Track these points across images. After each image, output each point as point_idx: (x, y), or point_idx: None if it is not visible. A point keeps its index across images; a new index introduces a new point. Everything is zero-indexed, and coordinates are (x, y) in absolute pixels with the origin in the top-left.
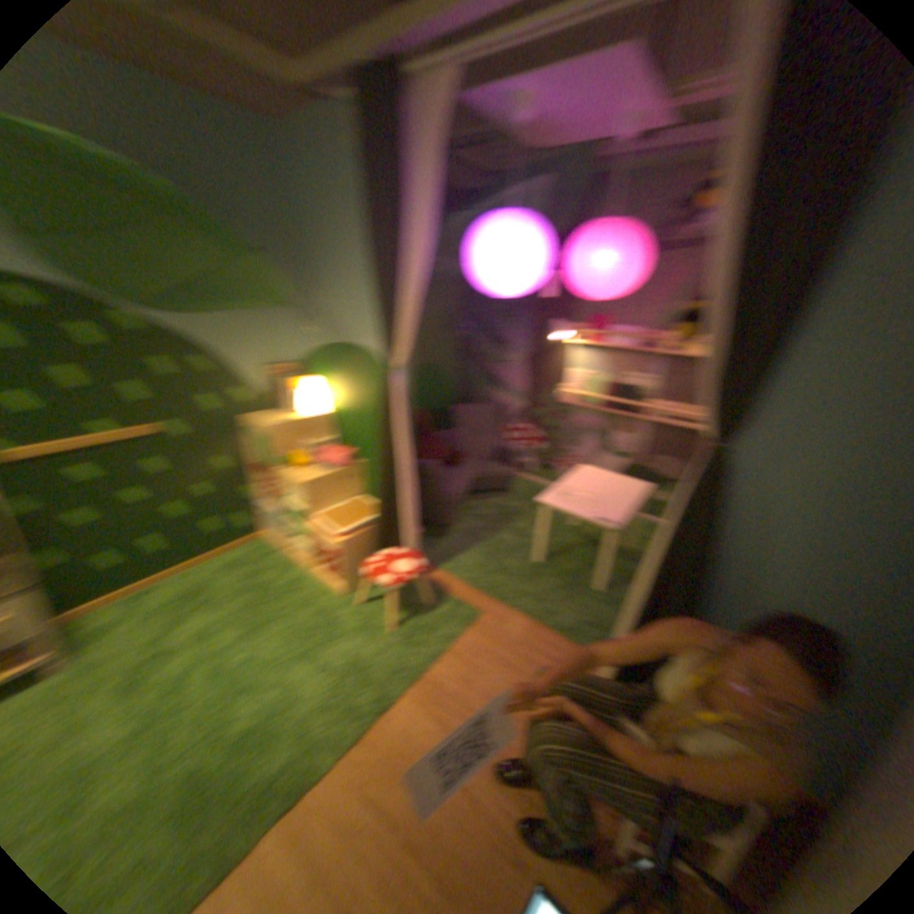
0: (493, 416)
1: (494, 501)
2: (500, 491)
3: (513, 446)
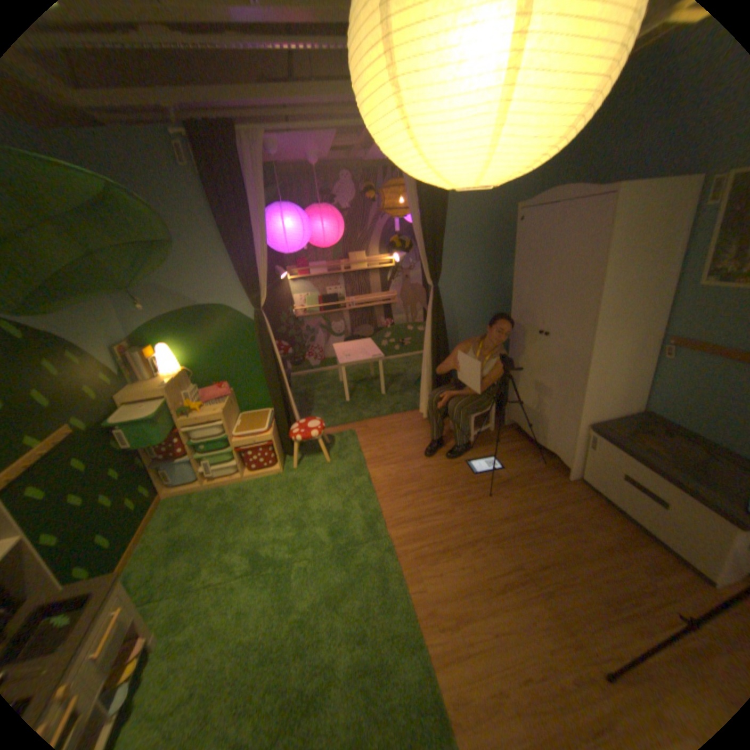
0: None
1: None
2: None
3: None
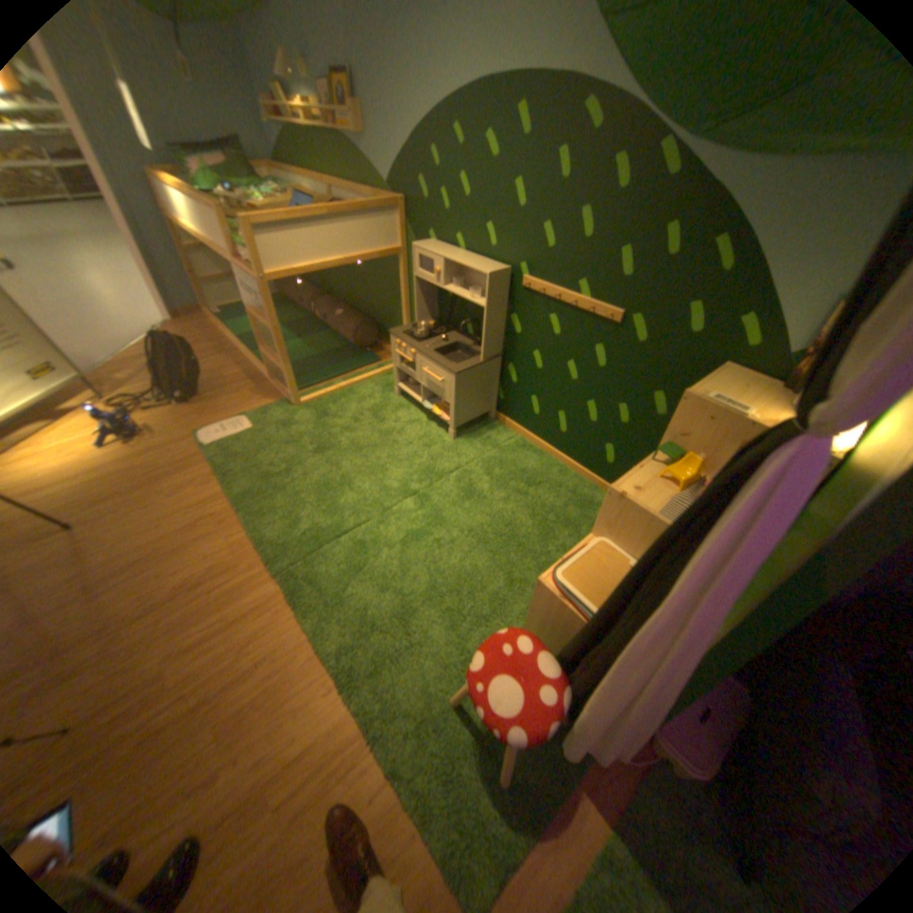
0: None
1: None
2: None
3: None
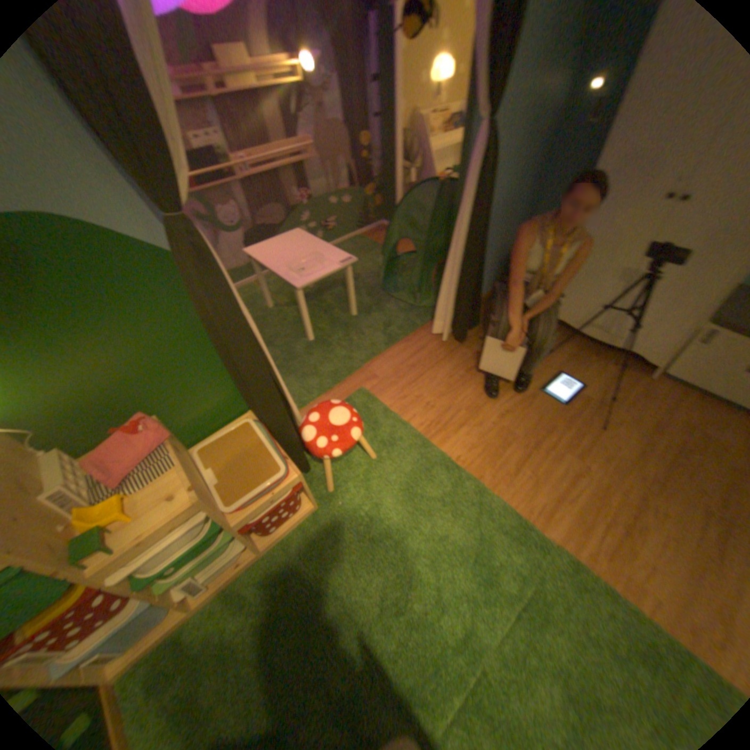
0: None
1: None
2: None
3: None
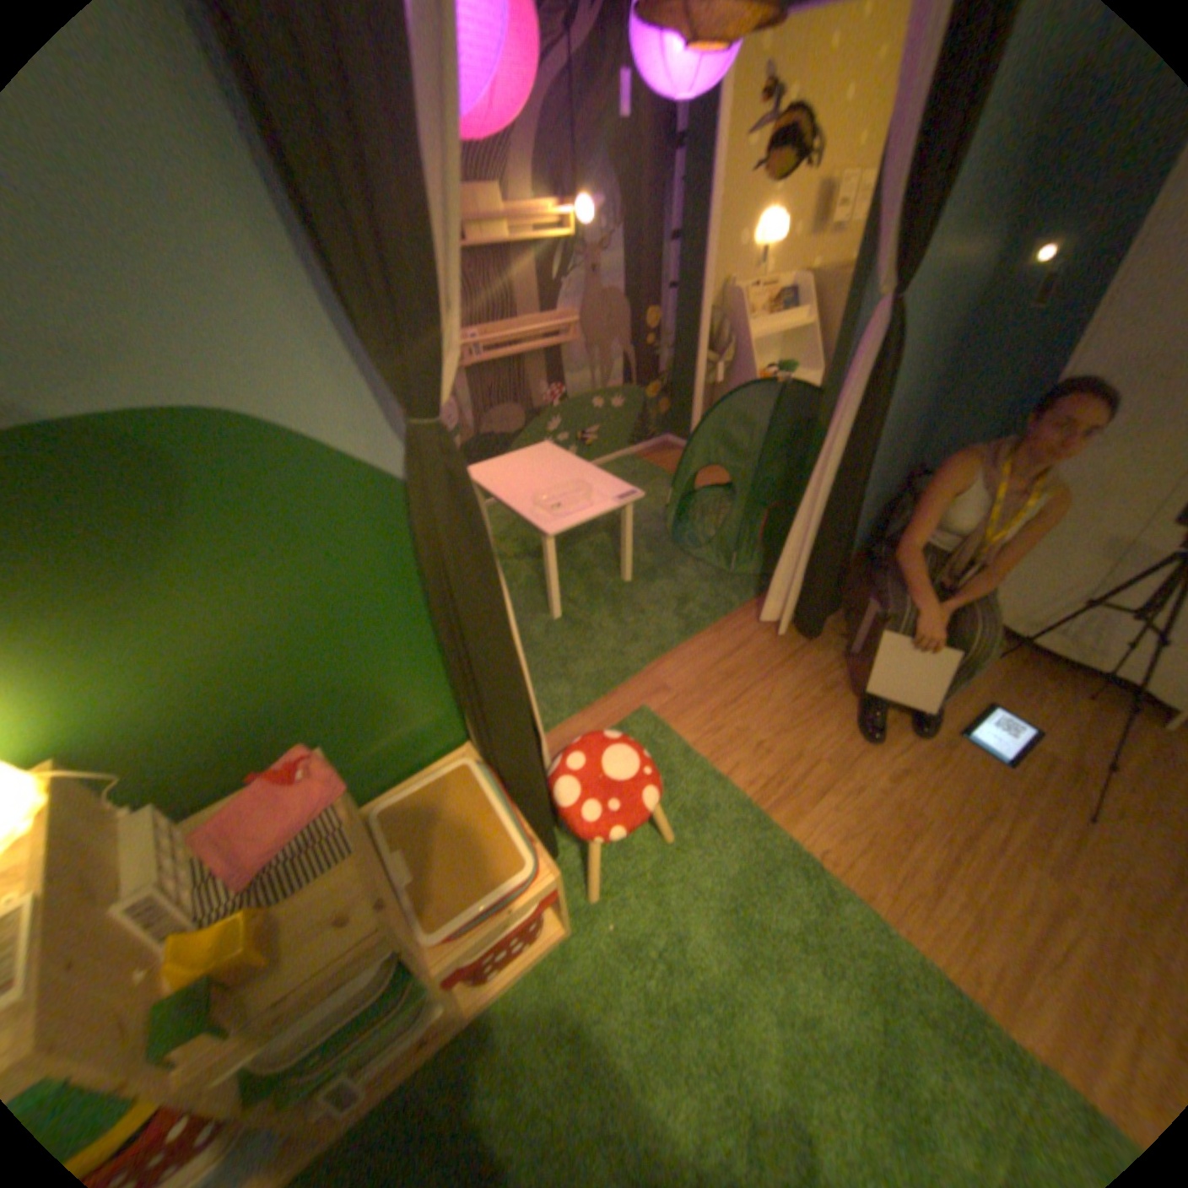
0: None
1: None
2: None
3: None
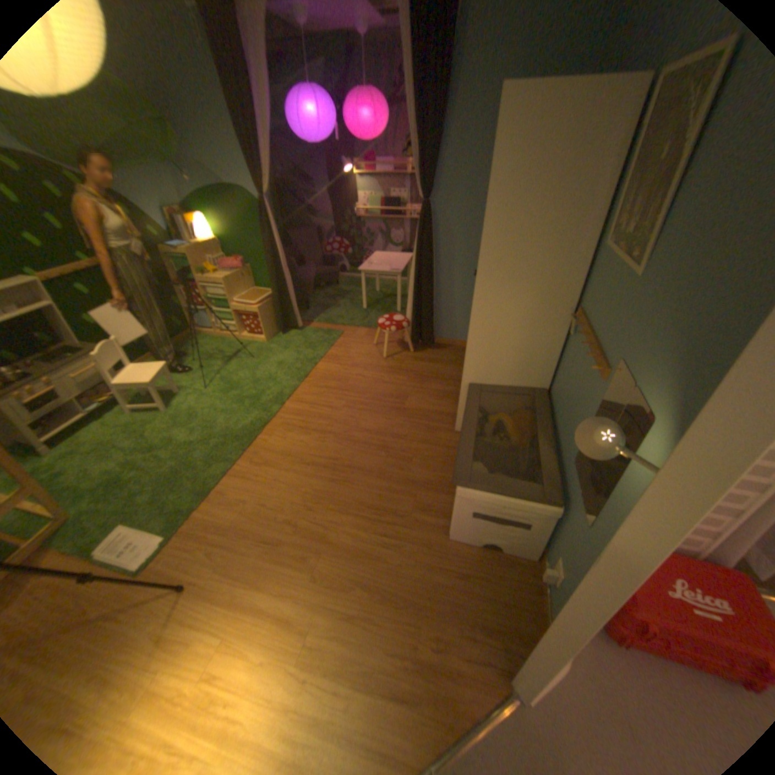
0: (317, 236)
1: (332, 290)
2: (334, 285)
3: (334, 256)
